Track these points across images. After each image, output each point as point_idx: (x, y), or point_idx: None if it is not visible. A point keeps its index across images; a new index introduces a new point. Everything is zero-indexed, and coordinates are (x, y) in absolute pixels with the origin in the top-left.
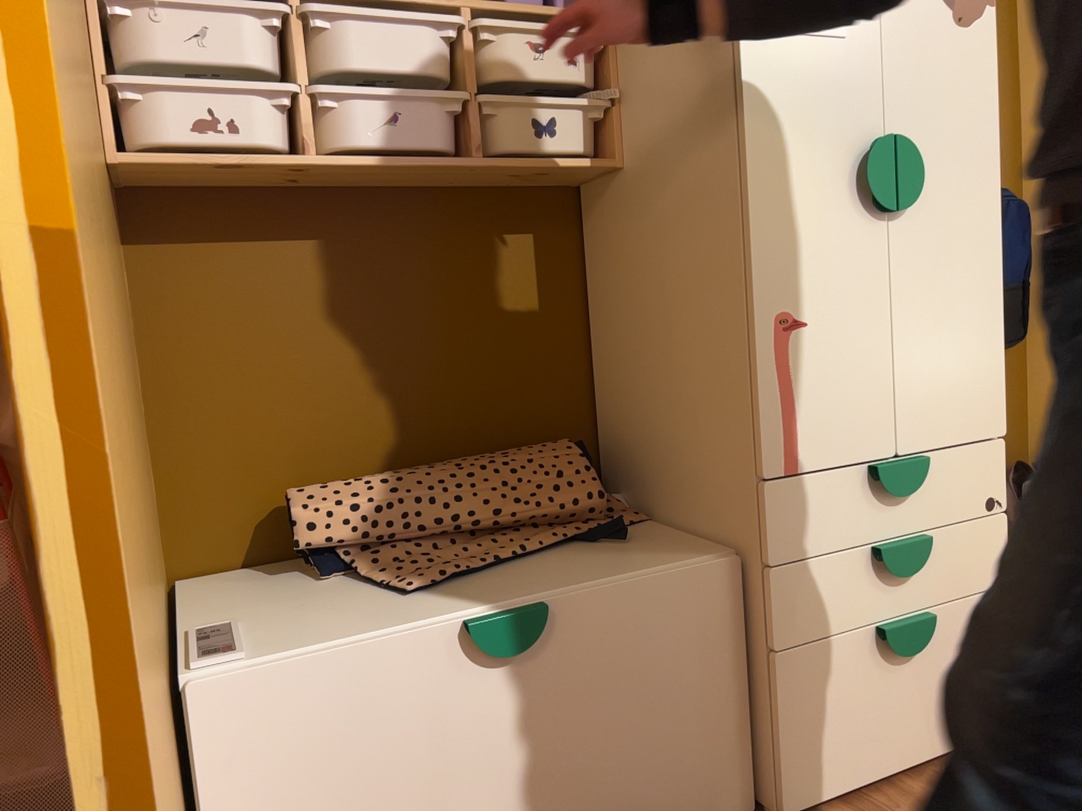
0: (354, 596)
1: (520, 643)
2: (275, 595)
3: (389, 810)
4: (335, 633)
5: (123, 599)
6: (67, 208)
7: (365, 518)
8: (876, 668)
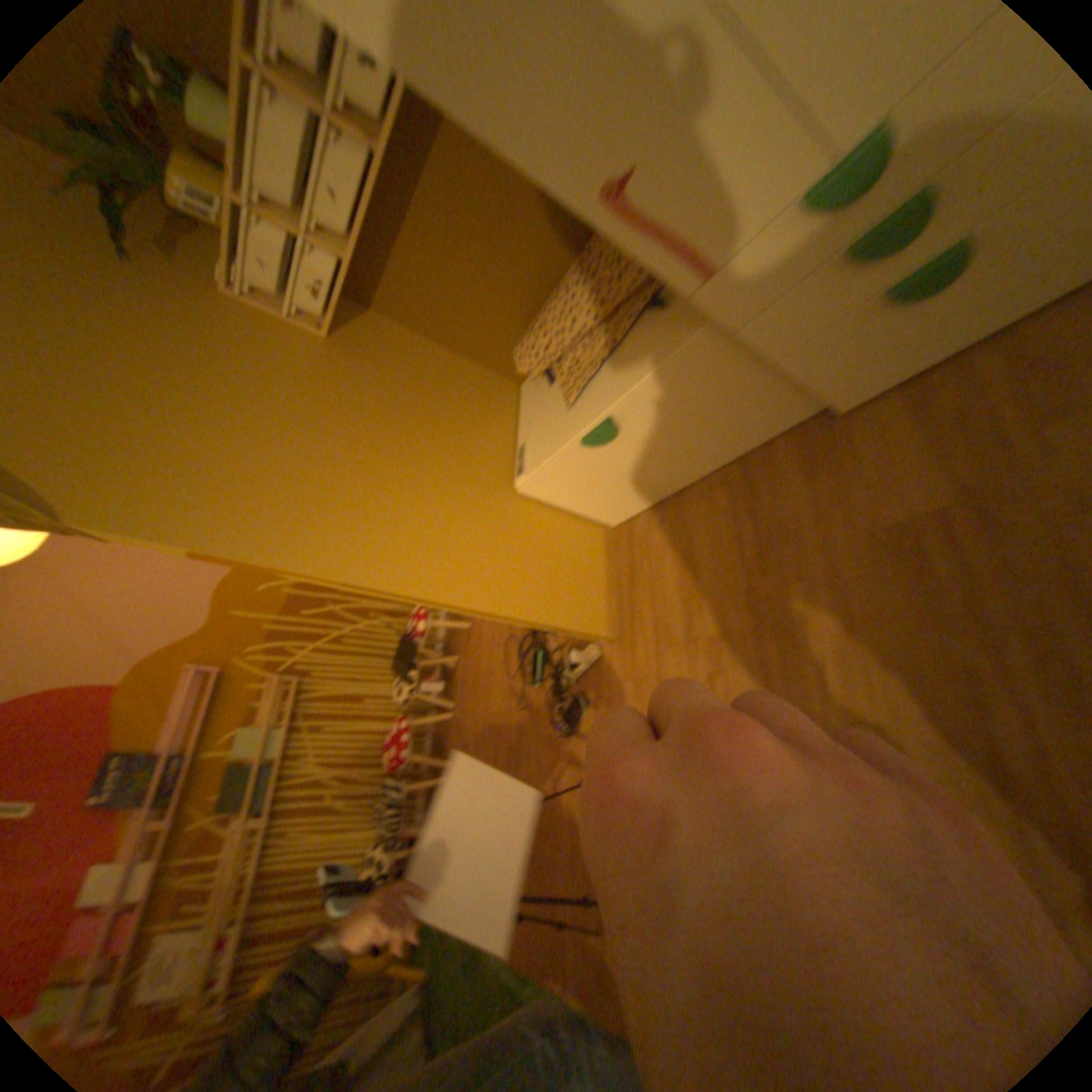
0: (558, 406)
1: (609, 435)
2: (540, 403)
3: (613, 483)
4: (547, 449)
5: (438, 584)
6: (335, 561)
7: (544, 354)
8: (899, 313)
